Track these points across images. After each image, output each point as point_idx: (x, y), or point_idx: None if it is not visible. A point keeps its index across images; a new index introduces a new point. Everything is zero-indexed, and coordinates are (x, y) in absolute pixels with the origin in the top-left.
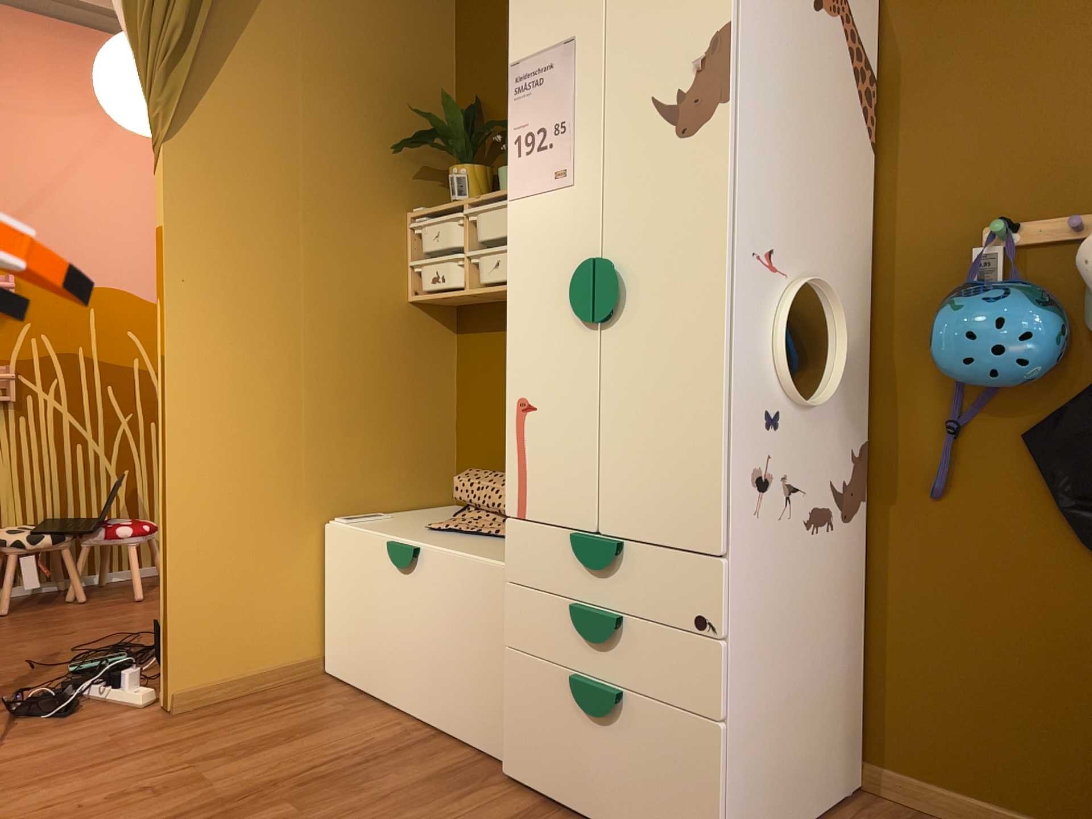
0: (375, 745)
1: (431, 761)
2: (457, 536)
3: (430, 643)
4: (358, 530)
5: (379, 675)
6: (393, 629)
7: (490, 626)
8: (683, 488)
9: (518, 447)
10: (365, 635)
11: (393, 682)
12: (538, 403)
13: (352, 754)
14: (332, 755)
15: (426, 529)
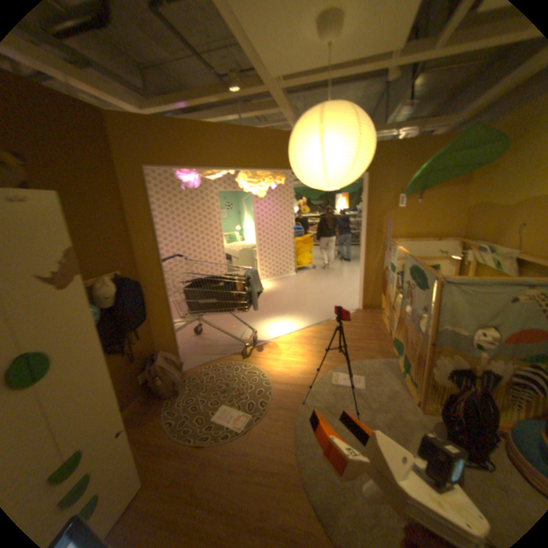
0: None
1: None
2: None
3: None
4: None
5: None
6: None
7: None
8: (100, 406)
9: None
10: None
11: None
12: None
13: None
14: None
15: None
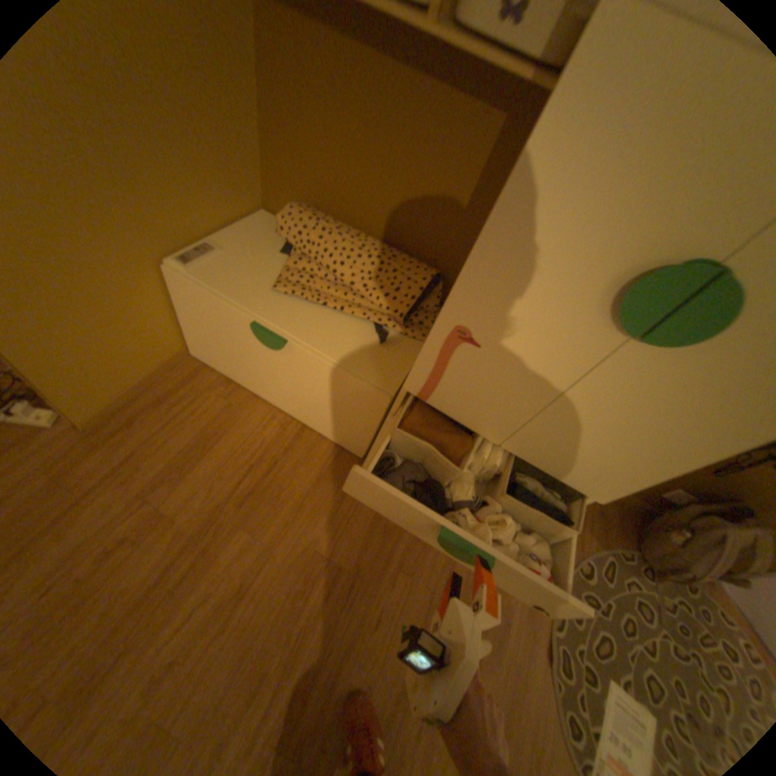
0: (269, 445)
1: (312, 458)
2: (309, 308)
3: (299, 390)
4: (206, 287)
5: (248, 380)
6: (260, 367)
7: (359, 410)
8: (605, 471)
9: (440, 359)
10: (231, 357)
11: (262, 389)
12: (486, 345)
13: (259, 460)
14: (245, 463)
15: (274, 290)
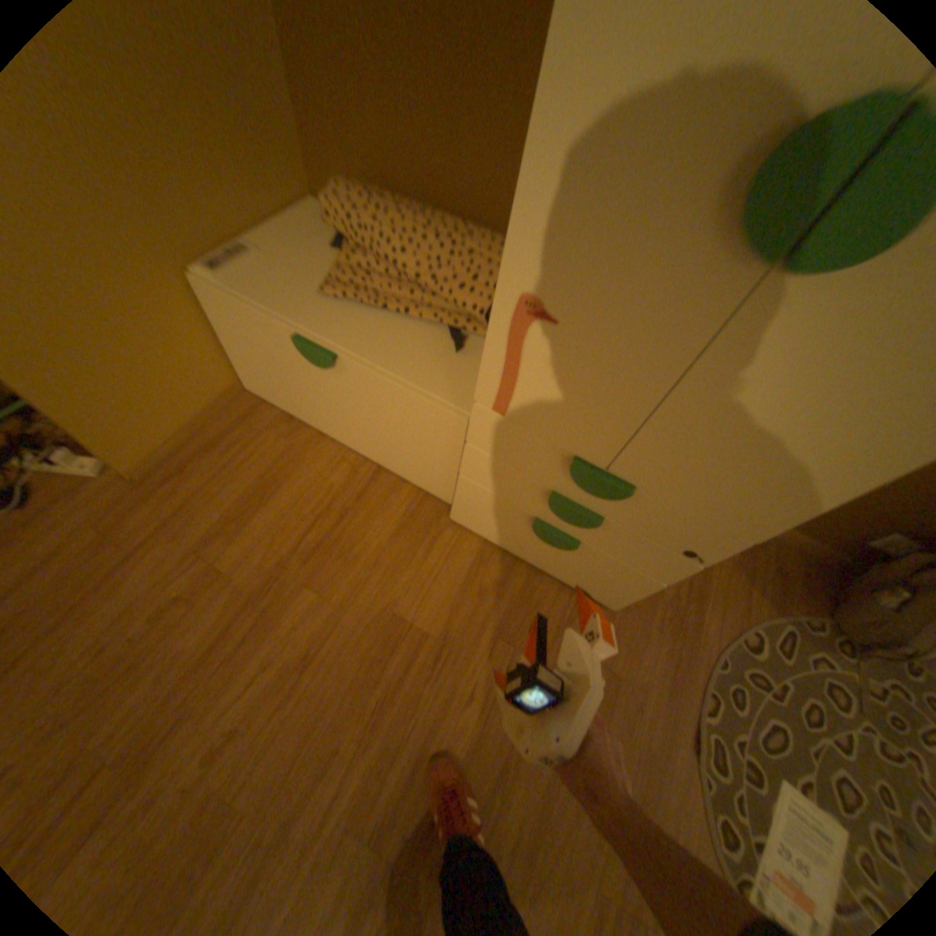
0: (338, 493)
1: (390, 506)
2: (365, 315)
3: (365, 423)
4: (240, 299)
5: (310, 417)
6: (318, 398)
7: (435, 441)
8: (753, 494)
9: (510, 352)
10: (286, 388)
11: (327, 426)
12: (564, 320)
13: (326, 510)
14: (311, 514)
15: (321, 296)
